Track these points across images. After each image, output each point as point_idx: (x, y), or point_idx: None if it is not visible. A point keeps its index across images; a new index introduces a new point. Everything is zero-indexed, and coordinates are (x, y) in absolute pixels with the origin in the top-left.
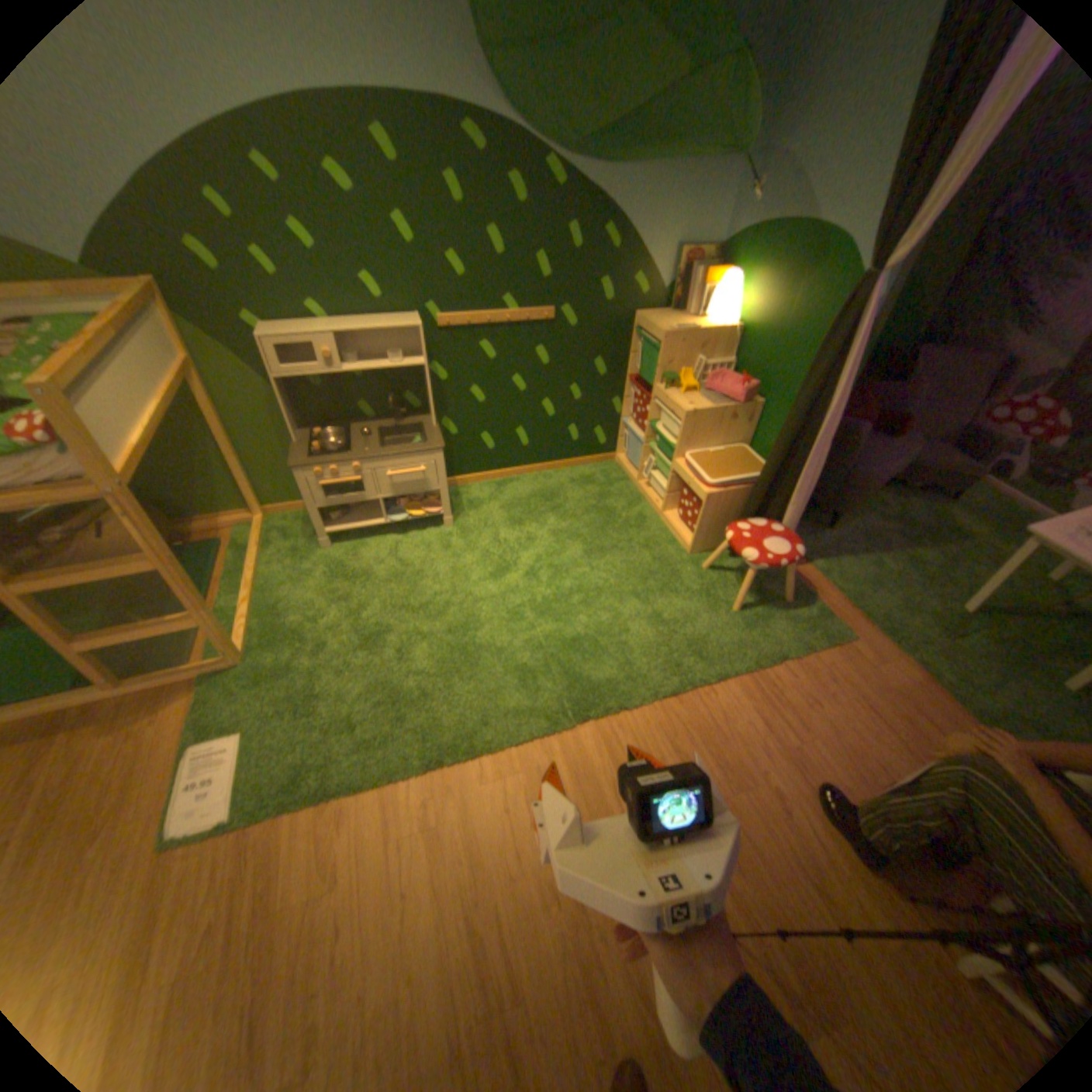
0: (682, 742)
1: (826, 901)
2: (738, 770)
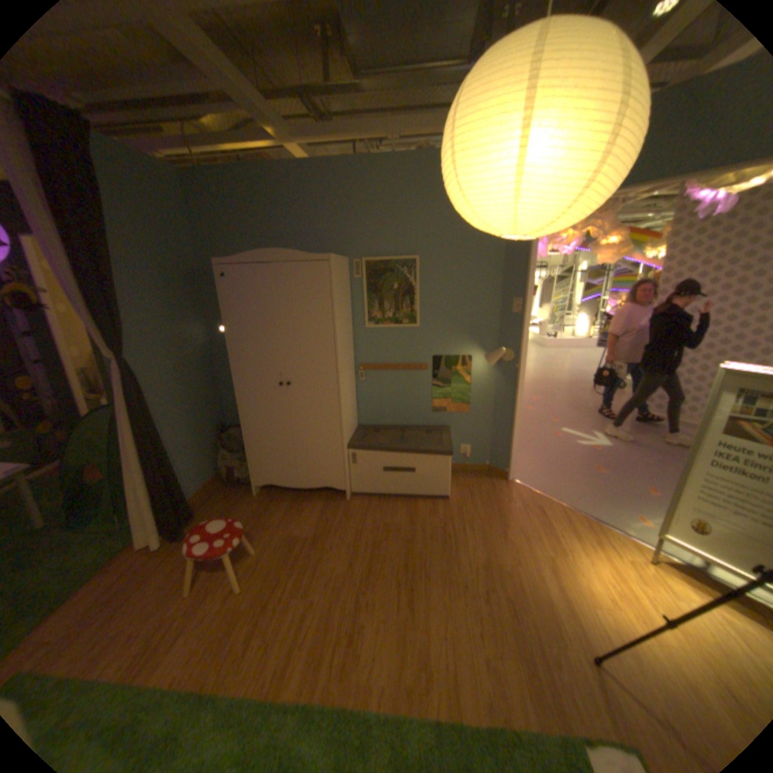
0: (234, 655)
1: (256, 561)
2: (224, 622)
